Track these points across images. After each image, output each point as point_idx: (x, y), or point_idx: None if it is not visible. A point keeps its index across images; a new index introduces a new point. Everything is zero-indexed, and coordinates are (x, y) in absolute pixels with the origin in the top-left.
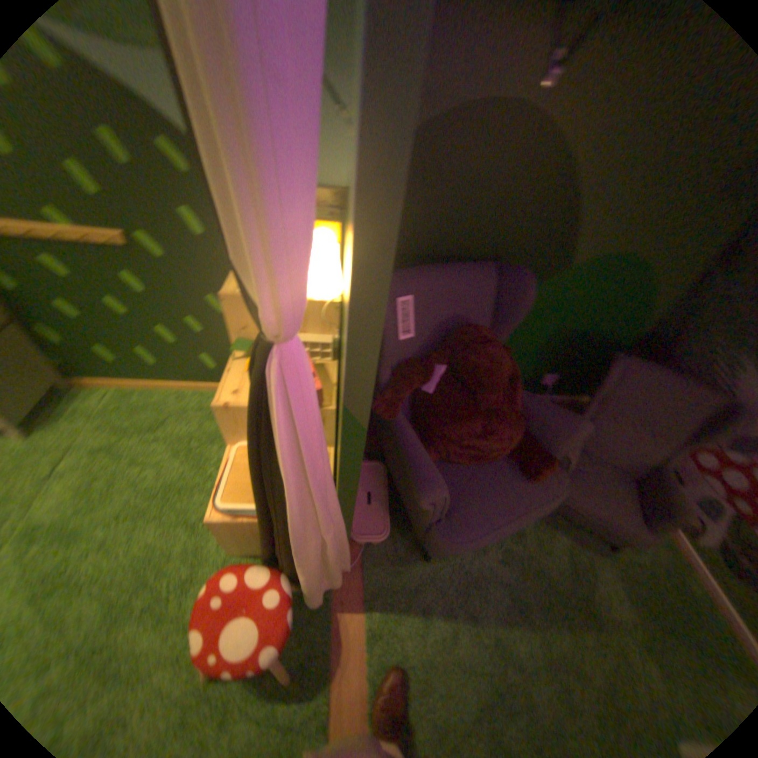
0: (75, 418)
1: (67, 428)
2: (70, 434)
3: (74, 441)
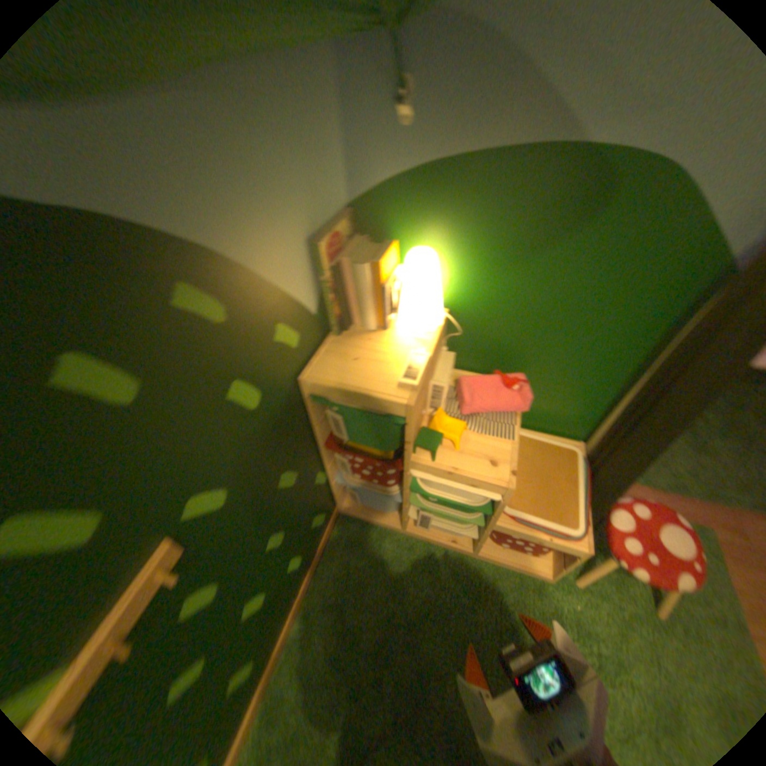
0: None
1: None
2: None
3: None
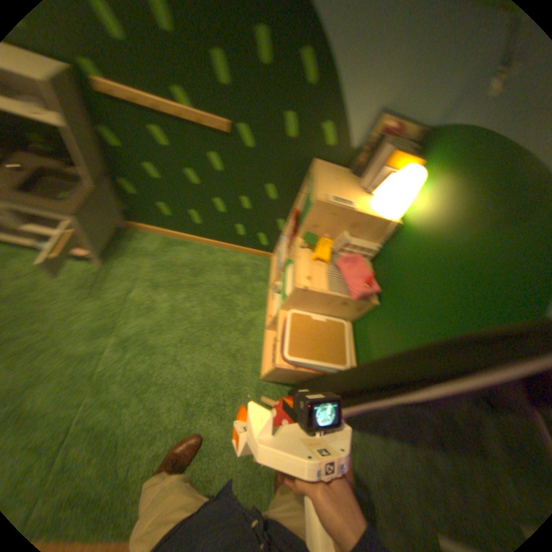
0: (134, 253)
1: (130, 261)
2: (133, 267)
3: (137, 272)
